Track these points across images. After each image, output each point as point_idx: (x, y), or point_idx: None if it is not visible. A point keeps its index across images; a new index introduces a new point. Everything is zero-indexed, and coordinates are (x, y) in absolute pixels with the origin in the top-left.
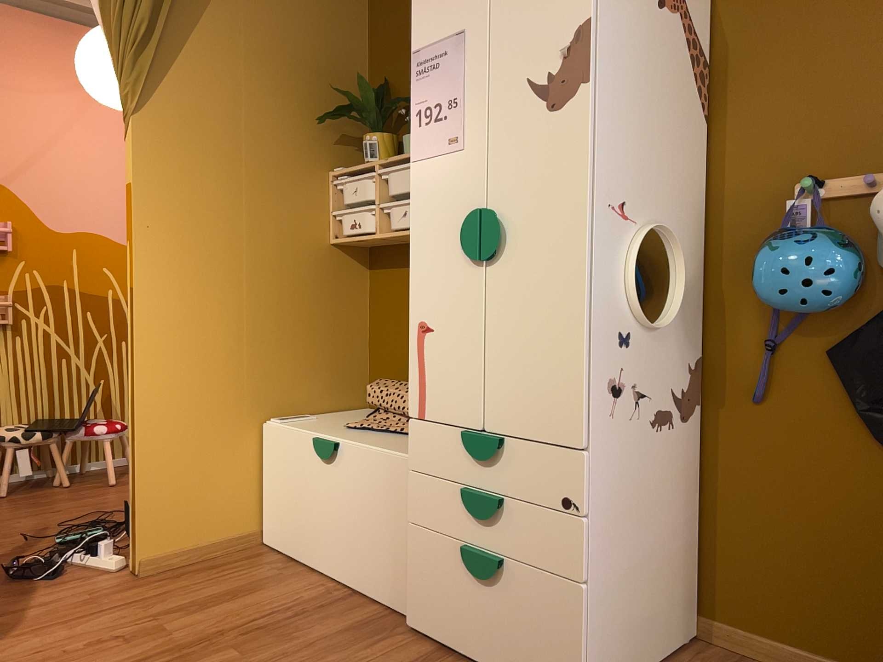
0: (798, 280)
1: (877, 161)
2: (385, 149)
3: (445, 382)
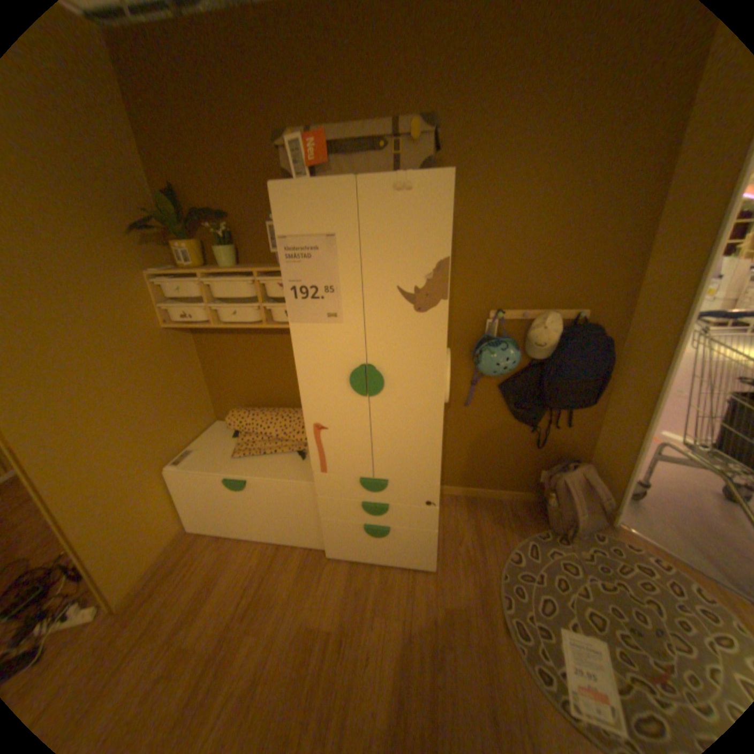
0: (502, 368)
1: (527, 303)
2: (194, 253)
3: (341, 455)
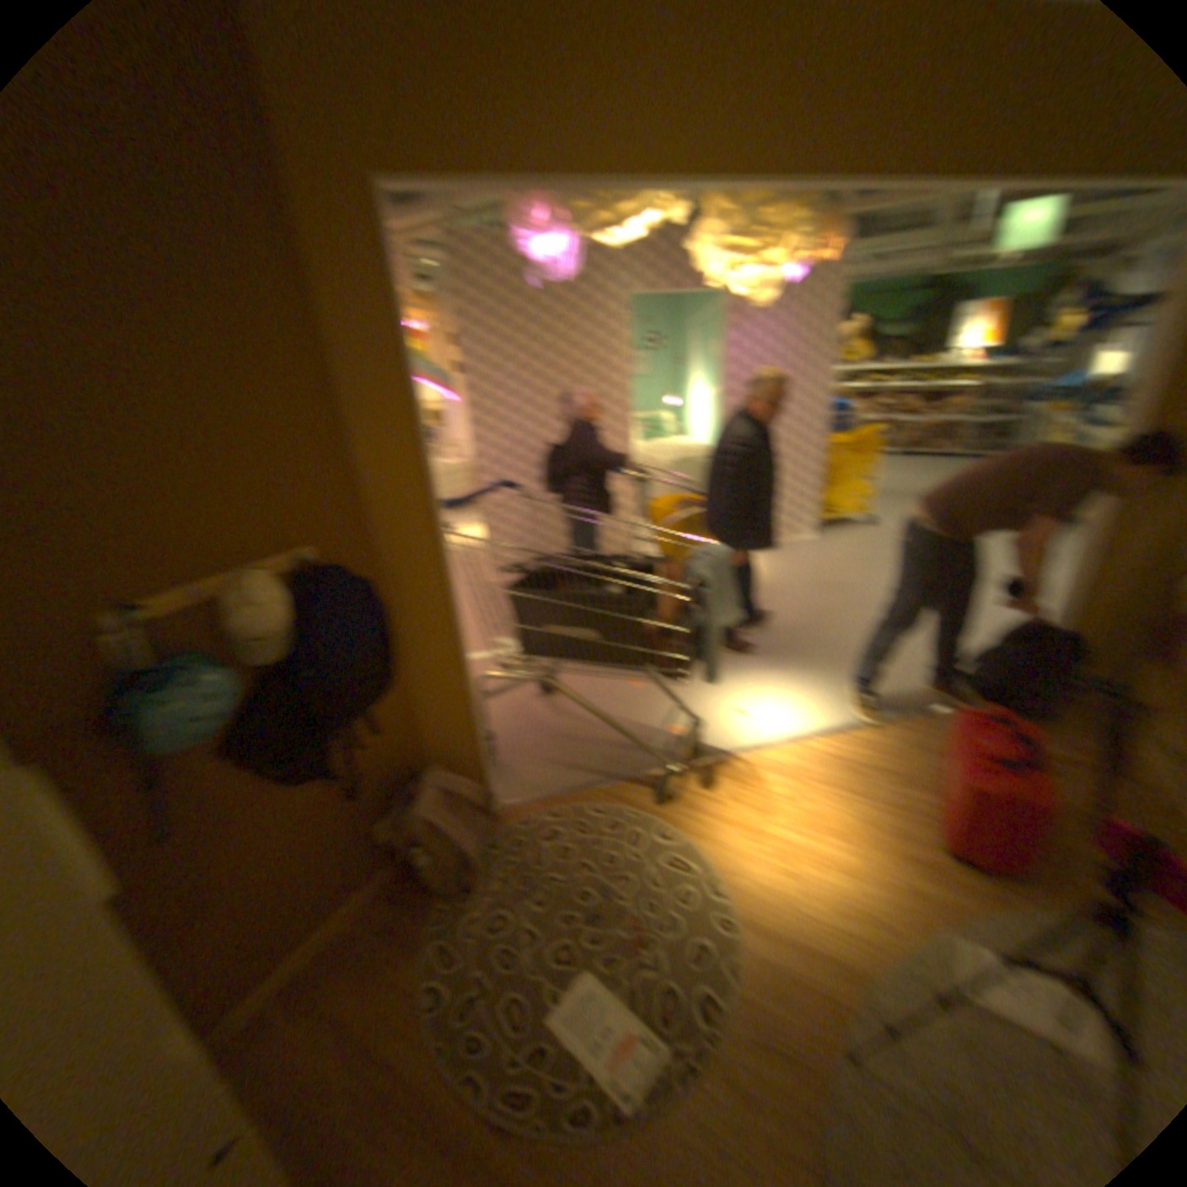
0: (200, 721)
1: (176, 570)
2: None
3: None
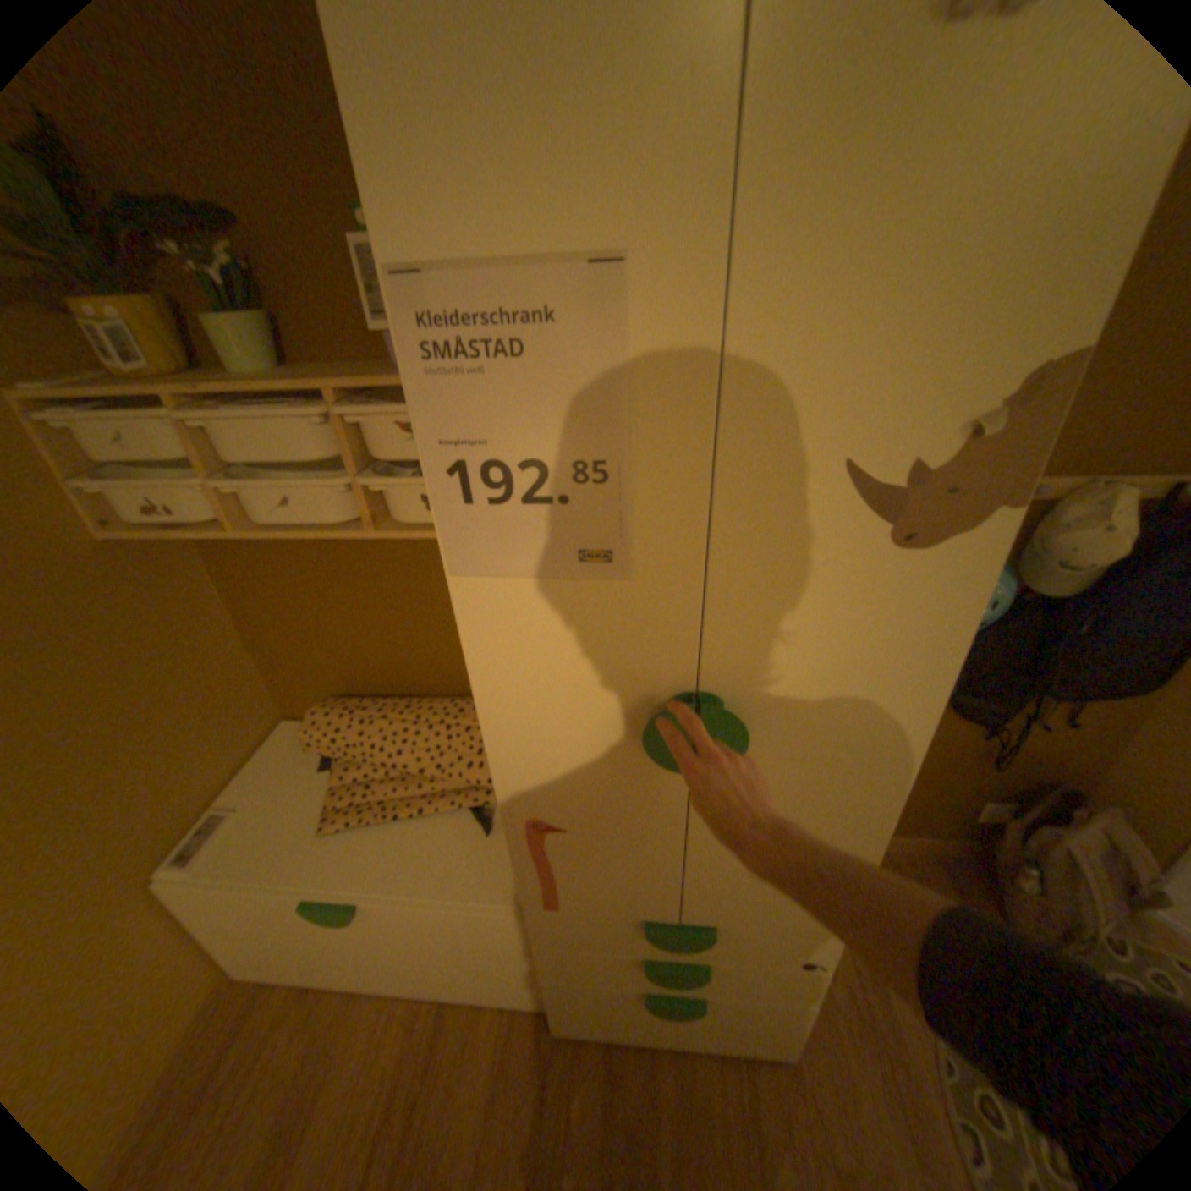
0: None
1: None
2: (152, 333)
3: (598, 881)
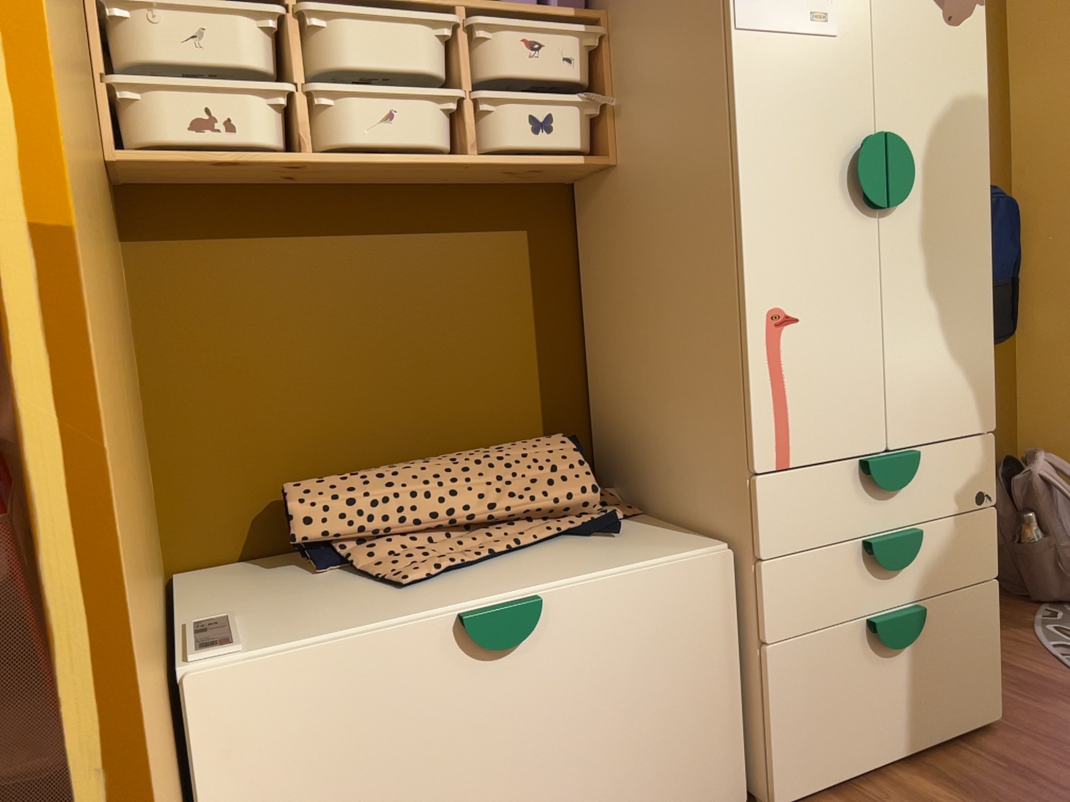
0: None
1: None
2: None
3: (825, 398)
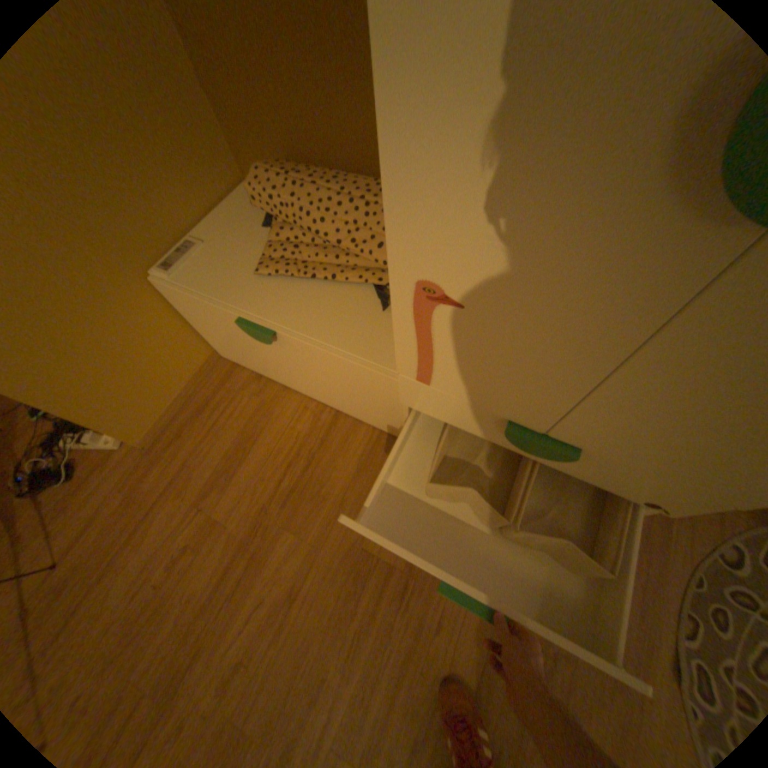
0: None
1: None
2: None
3: (479, 372)
